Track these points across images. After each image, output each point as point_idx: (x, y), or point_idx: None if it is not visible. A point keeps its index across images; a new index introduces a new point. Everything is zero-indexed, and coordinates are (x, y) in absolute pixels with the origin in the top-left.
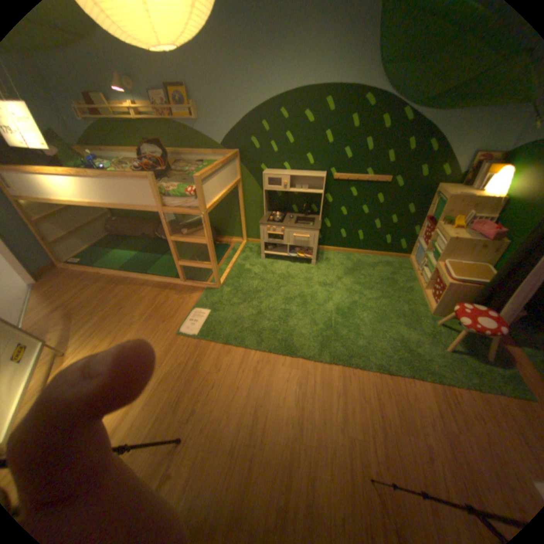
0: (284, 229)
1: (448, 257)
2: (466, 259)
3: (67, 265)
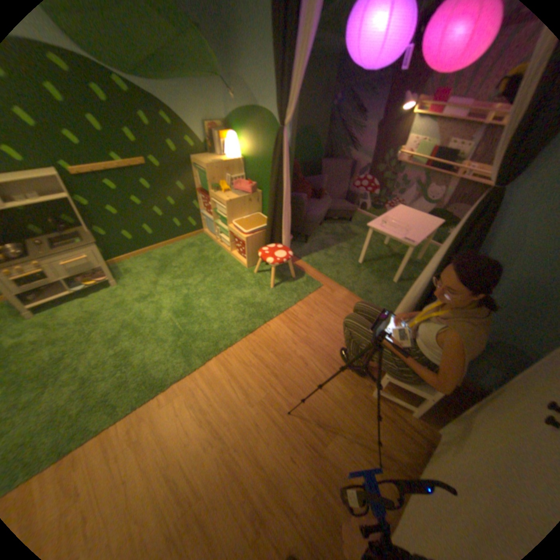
0: (40, 262)
1: (233, 218)
2: (244, 215)
3: None
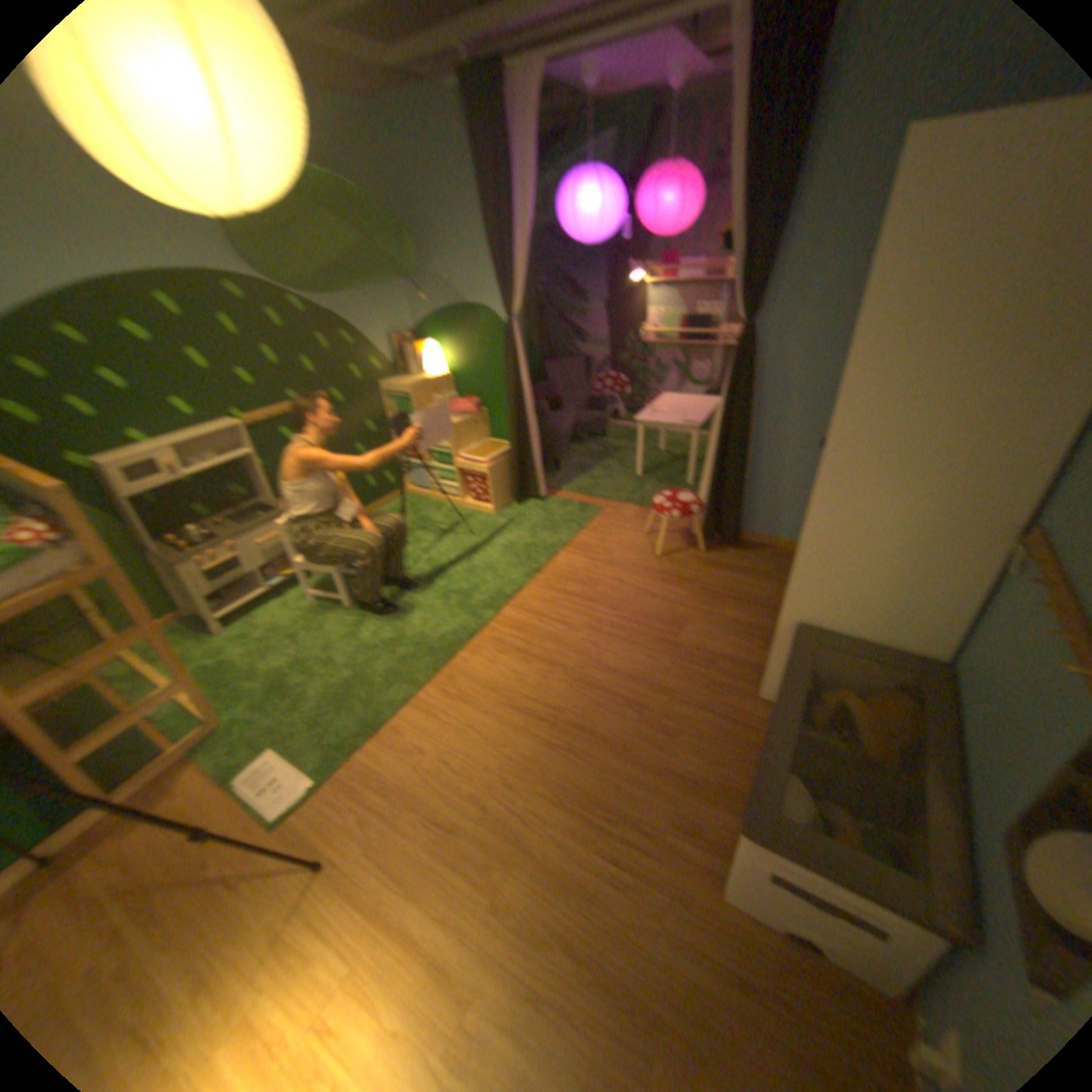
0: (230, 542)
1: (456, 451)
2: (469, 444)
3: None
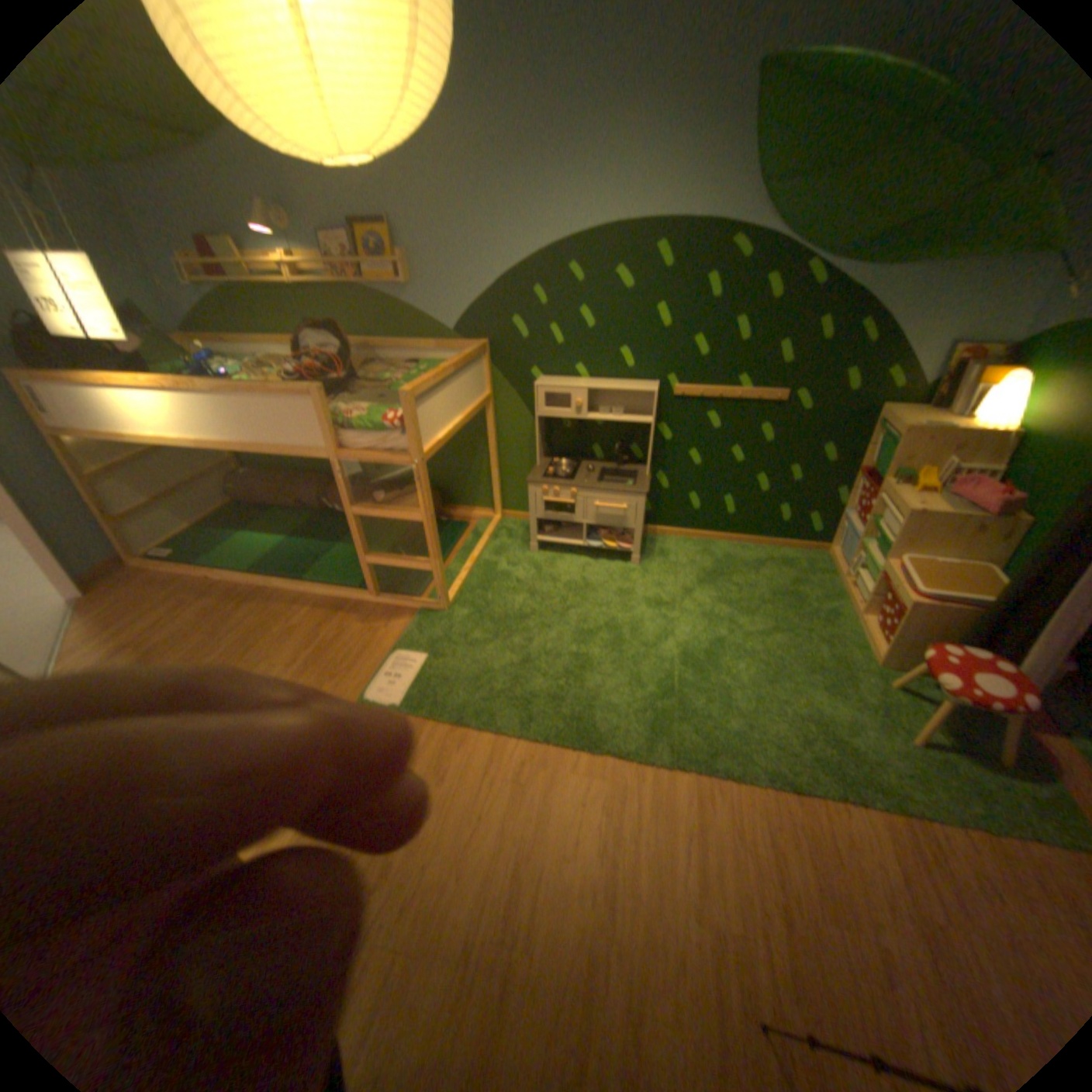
0: (577, 493)
1: (908, 550)
2: (945, 554)
3: (148, 563)
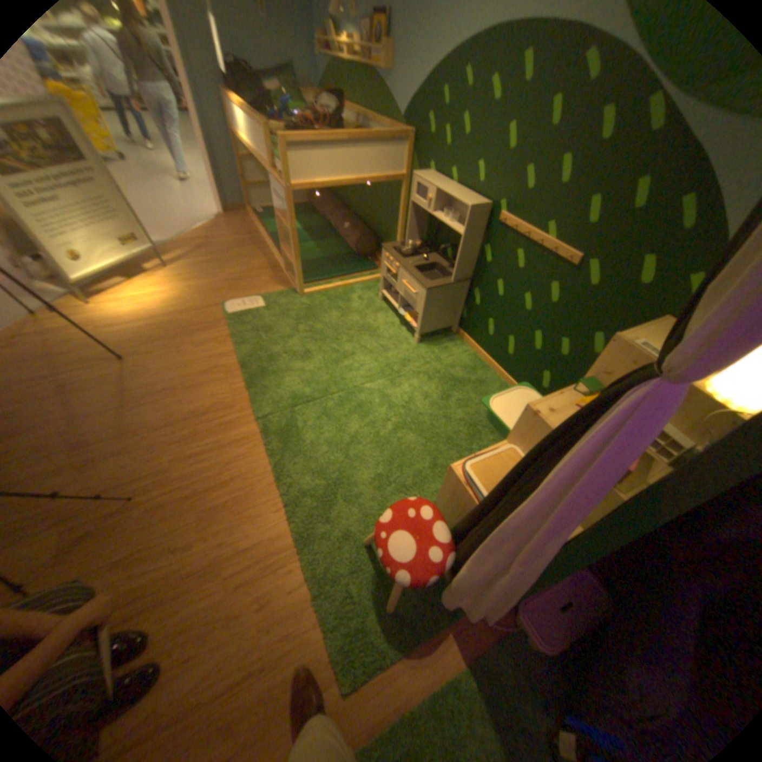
0: (398, 268)
1: (518, 444)
2: None
3: (252, 213)
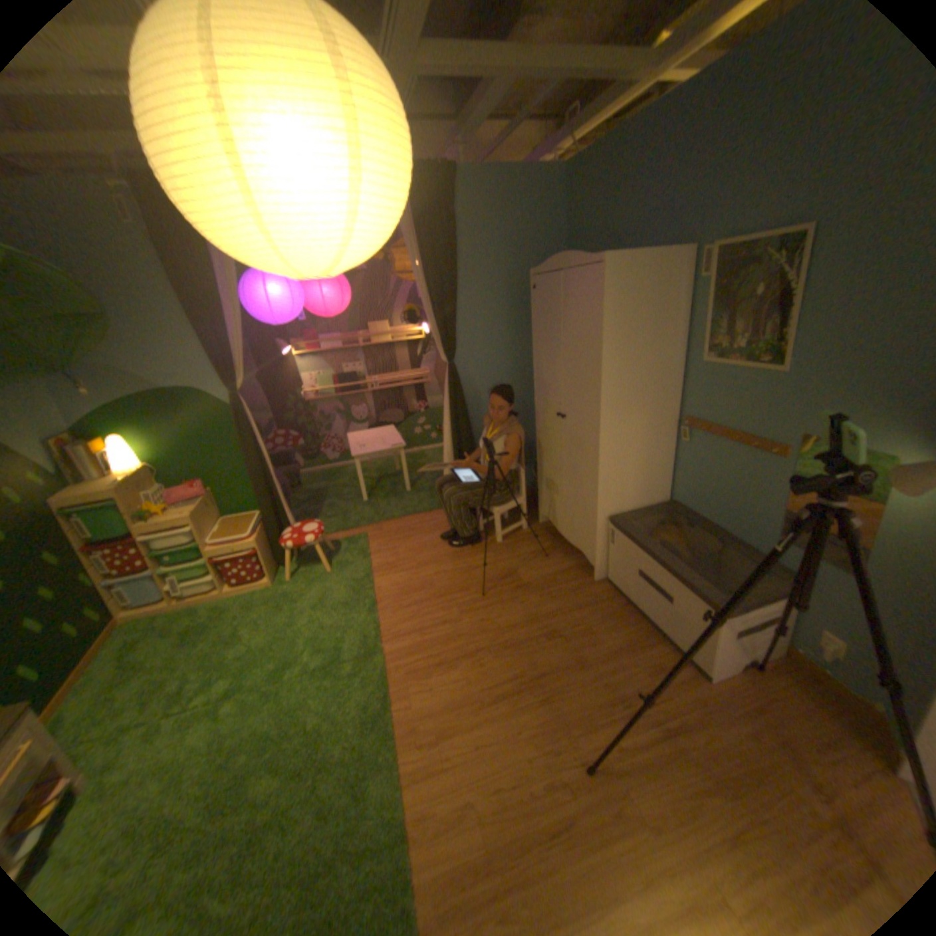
0: None
1: (202, 538)
2: (209, 528)
3: None
